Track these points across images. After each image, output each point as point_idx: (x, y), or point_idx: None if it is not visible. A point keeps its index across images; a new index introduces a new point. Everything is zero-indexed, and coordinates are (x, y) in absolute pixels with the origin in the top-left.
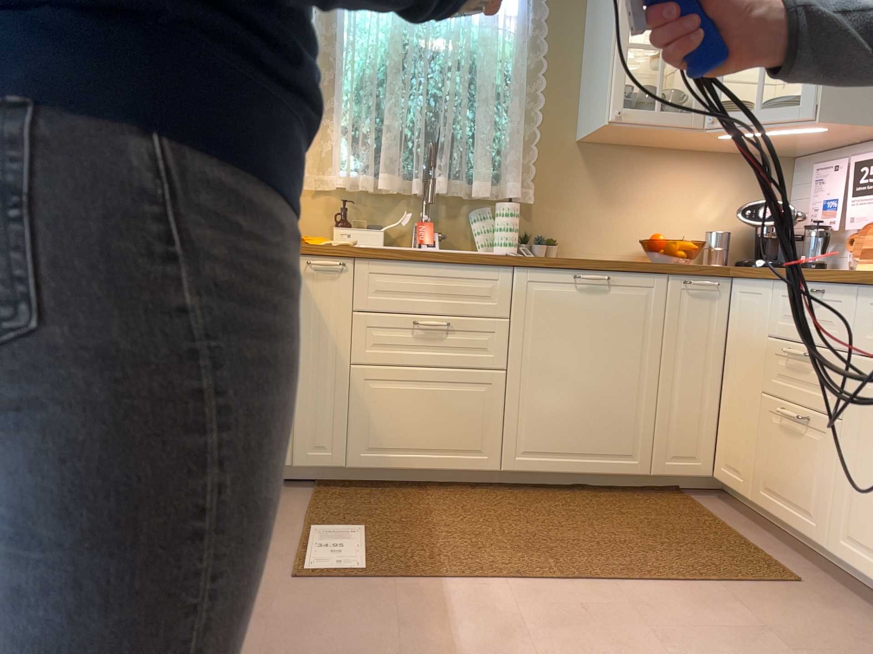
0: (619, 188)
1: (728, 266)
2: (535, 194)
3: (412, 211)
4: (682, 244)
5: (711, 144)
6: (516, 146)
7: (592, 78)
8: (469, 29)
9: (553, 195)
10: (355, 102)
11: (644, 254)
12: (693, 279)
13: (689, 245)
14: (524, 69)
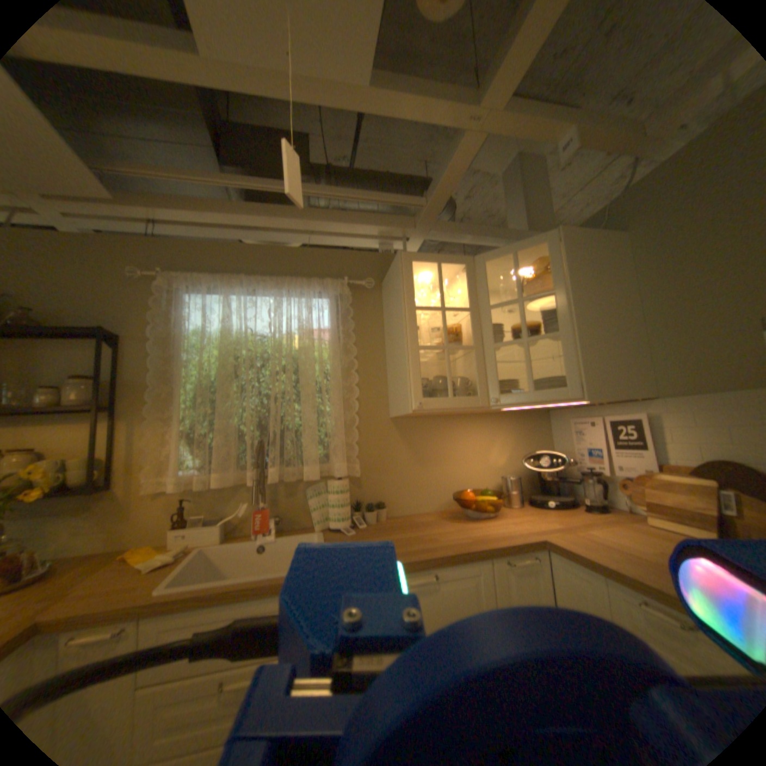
0: (428, 451)
1: (543, 537)
2: (362, 465)
3: (249, 504)
4: (490, 501)
5: (491, 410)
6: (341, 431)
7: (395, 372)
8: (292, 342)
9: (377, 464)
10: (194, 409)
11: (457, 504)
12: (517, 560)
13: (495, 501)
14: (341, 368)
